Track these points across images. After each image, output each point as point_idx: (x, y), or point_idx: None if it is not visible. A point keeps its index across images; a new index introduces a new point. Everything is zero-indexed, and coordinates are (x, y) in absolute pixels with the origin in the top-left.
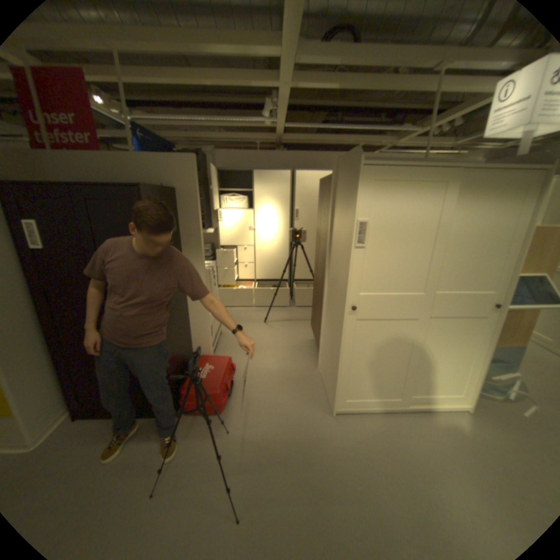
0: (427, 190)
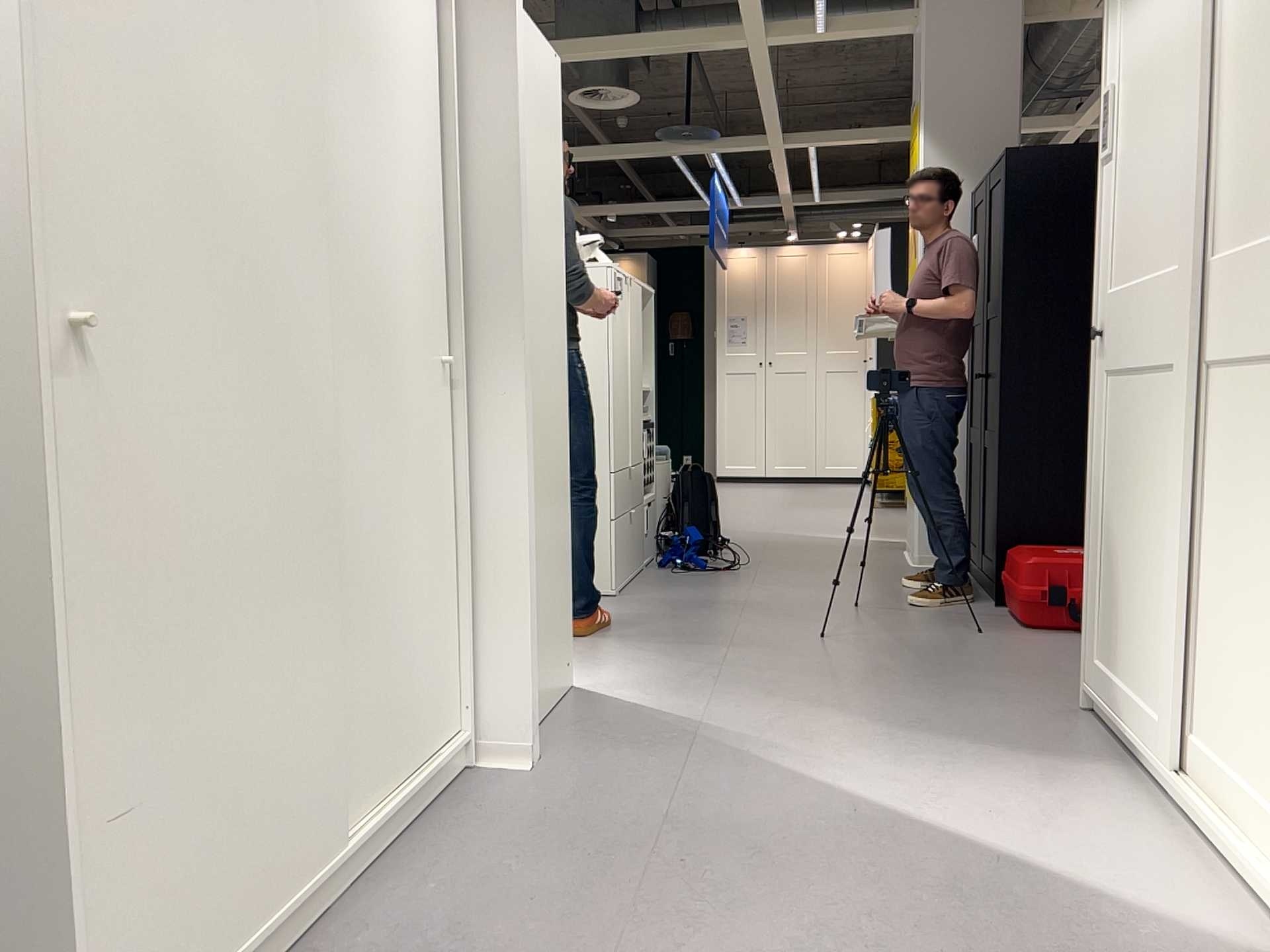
0: None
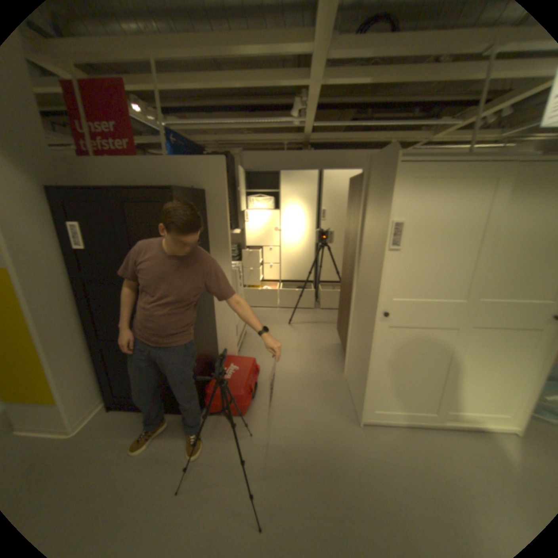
0: (474, 187)
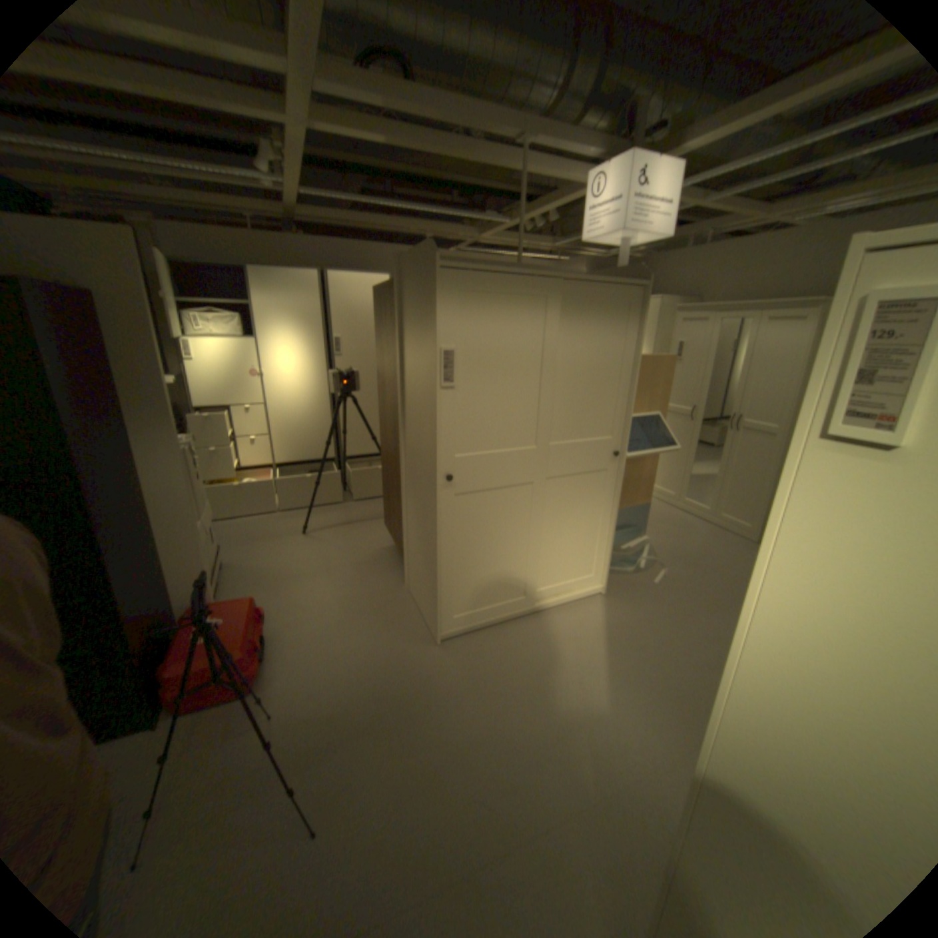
0: (523, 307)
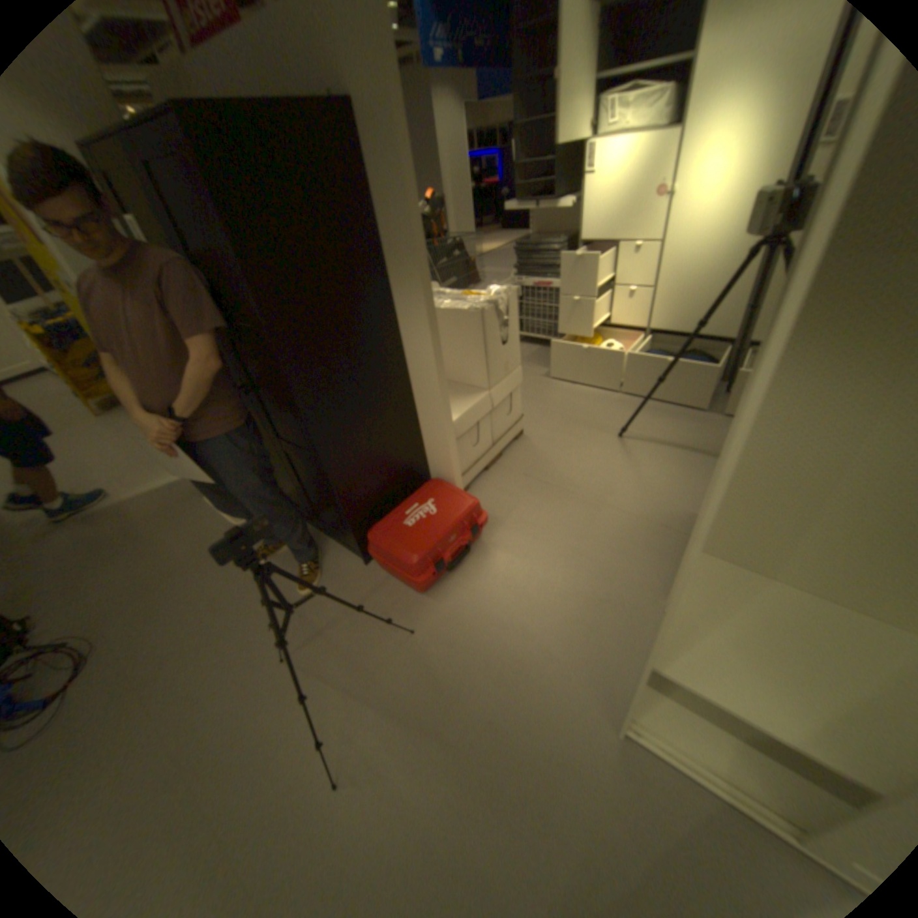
0: None
